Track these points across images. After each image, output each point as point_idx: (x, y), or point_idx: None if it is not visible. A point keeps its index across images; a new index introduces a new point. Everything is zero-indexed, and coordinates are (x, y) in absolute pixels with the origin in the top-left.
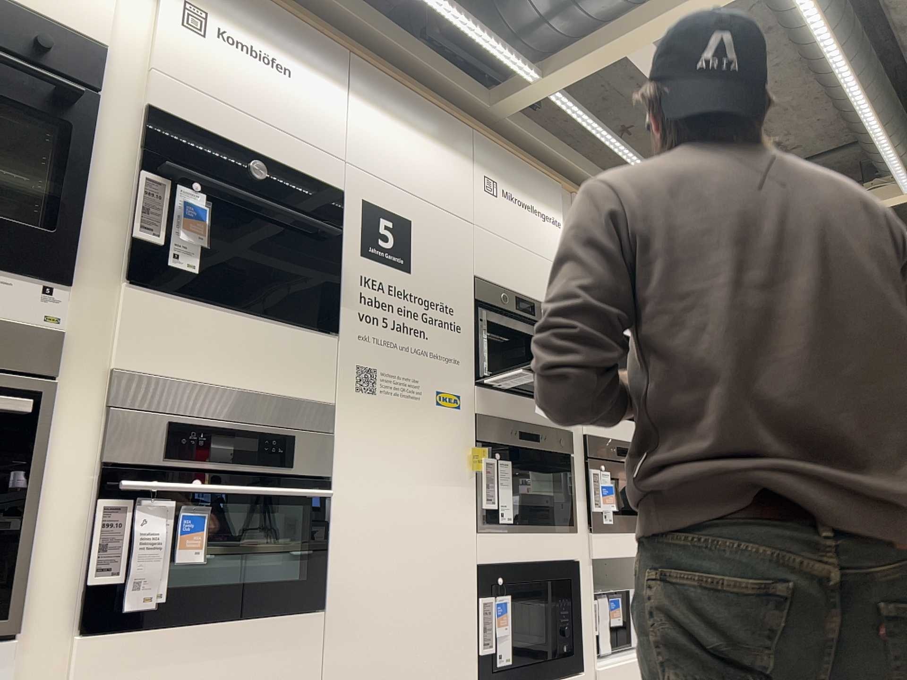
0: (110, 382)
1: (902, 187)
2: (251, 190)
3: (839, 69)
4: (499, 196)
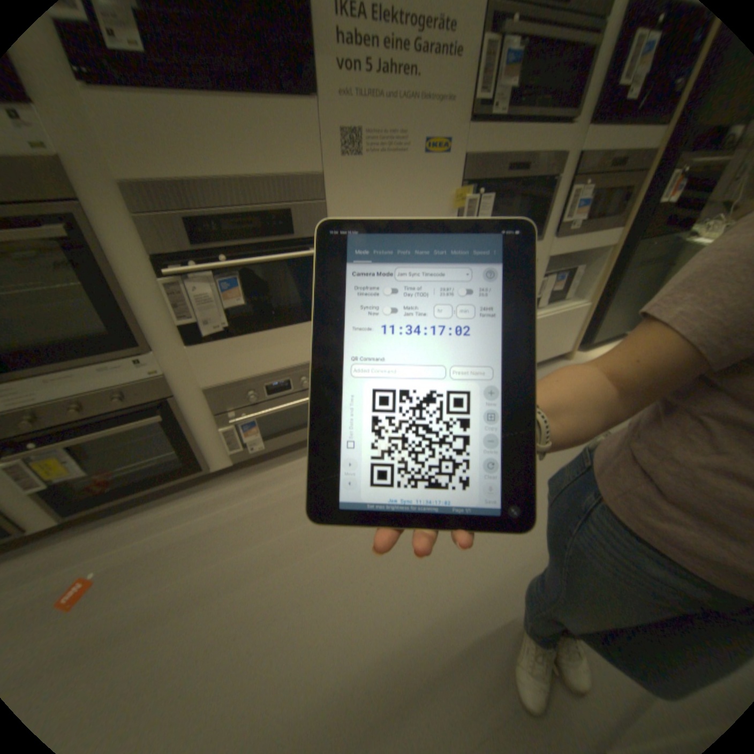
0: (120, 193)
1: None
2: None
3: None
4: None
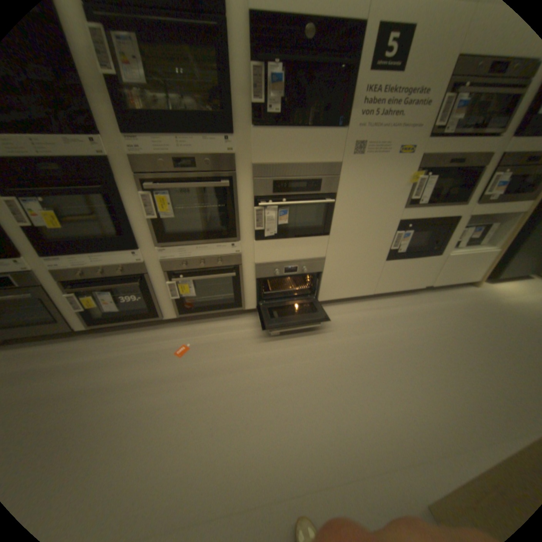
0: (252, 169)
1: None
2: (306, 48)
3: None
4: None
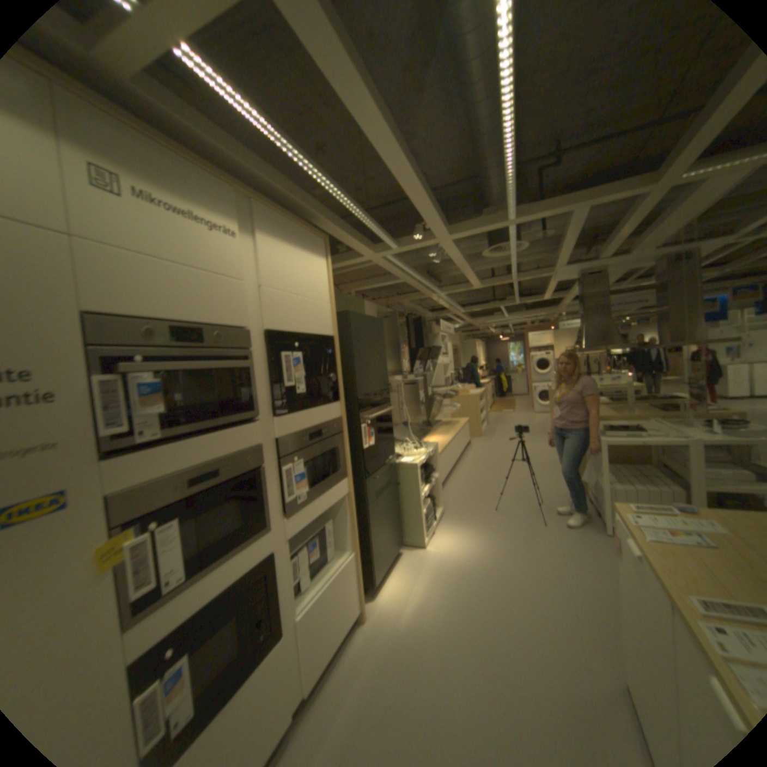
0: None
1: (512, 215)
2: None
3: (509, 79)
4: (129, 196)
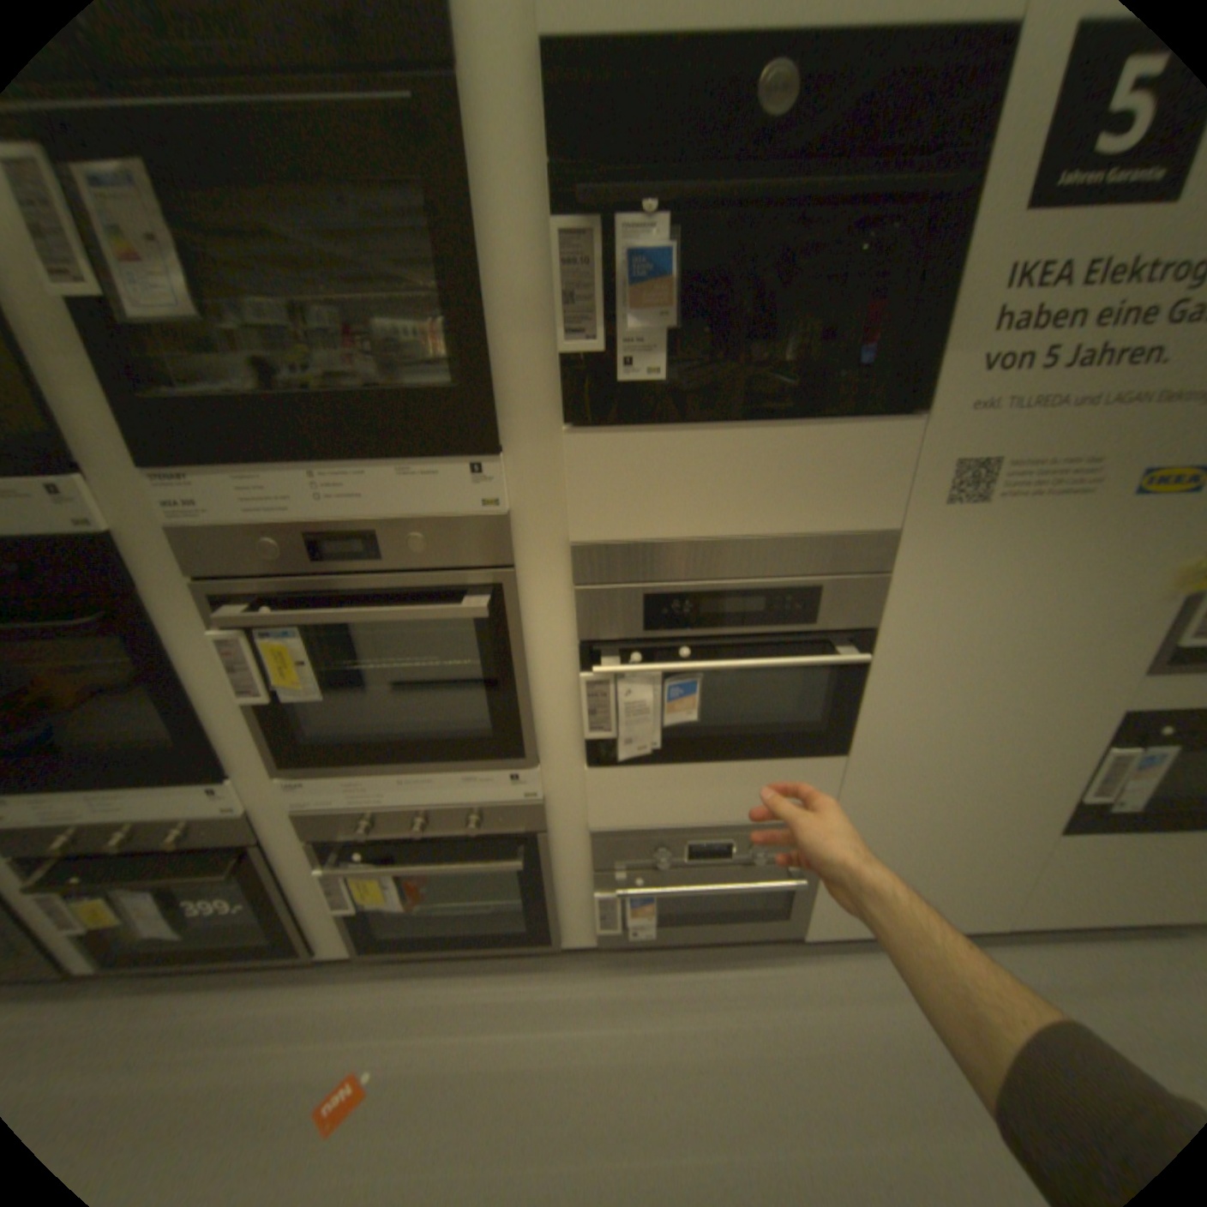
0: (570, 559)
1: None
2: (764, 150)
3: None
4: None
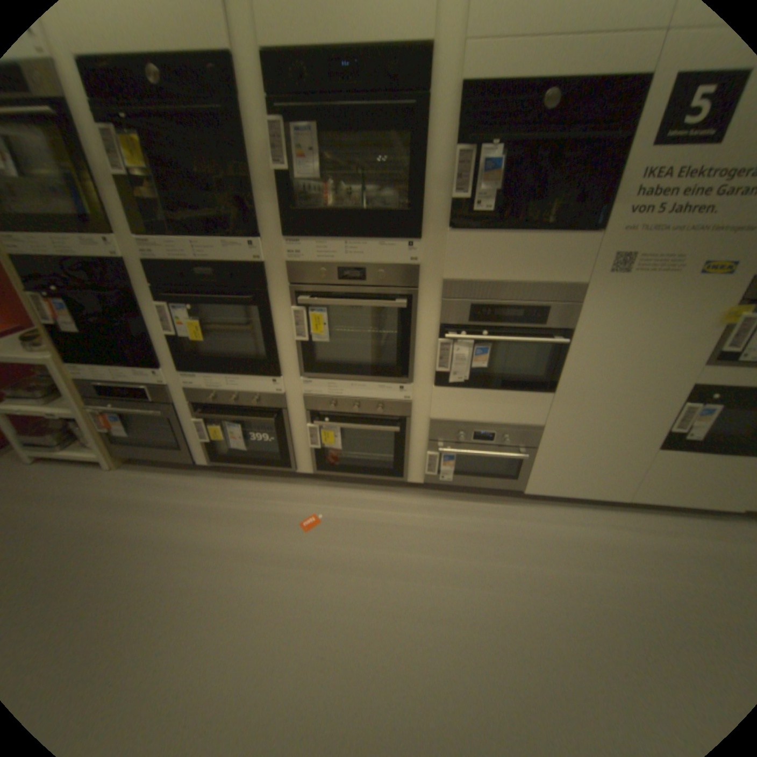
0: (442, 286)
1: None
2: (544, 121)
3: None
4: None
